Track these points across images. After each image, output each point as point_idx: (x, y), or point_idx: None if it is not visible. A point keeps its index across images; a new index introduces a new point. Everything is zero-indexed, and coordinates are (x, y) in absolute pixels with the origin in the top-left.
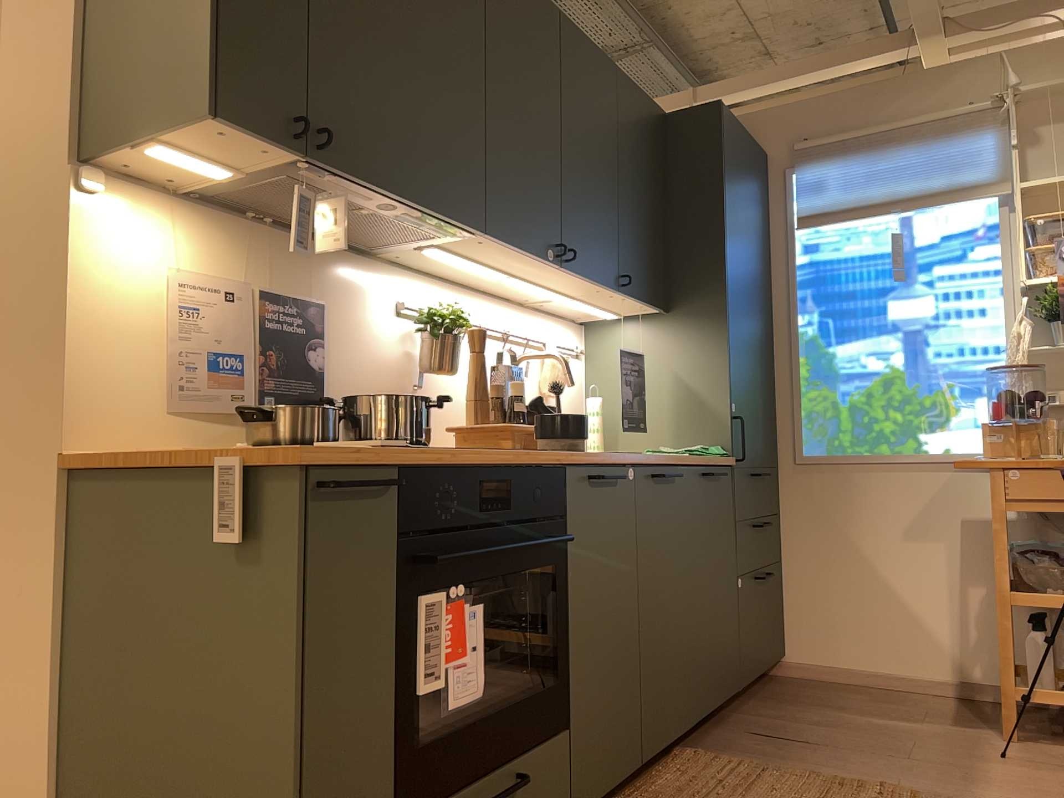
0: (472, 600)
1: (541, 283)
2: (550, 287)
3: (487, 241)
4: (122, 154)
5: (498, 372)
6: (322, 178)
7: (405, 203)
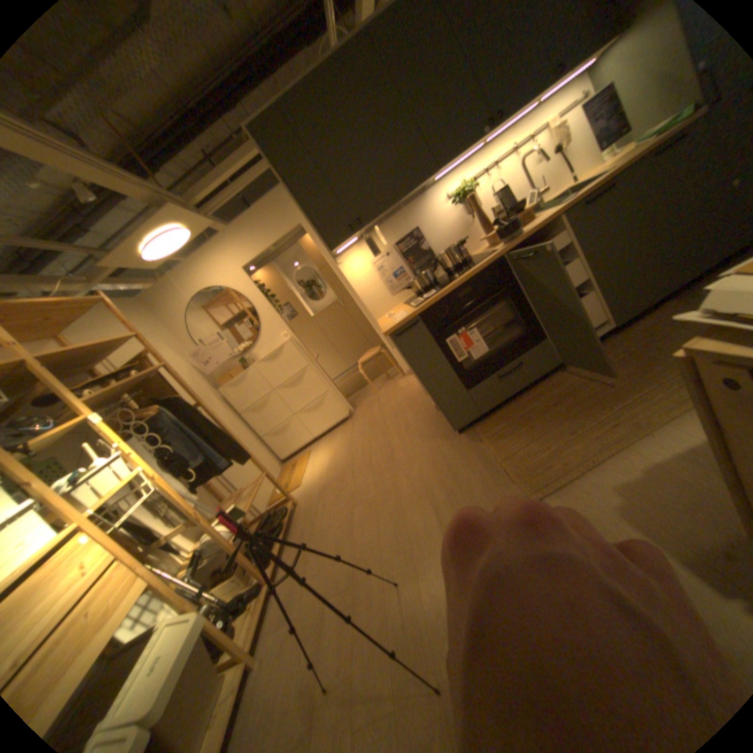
0: (479, 320)
1: (506, 122)
2: (514, 116)
3: (446, 164)
4: (335, 253)
5: (503, 185)
6: (369, 223)
7: (398, 200)
